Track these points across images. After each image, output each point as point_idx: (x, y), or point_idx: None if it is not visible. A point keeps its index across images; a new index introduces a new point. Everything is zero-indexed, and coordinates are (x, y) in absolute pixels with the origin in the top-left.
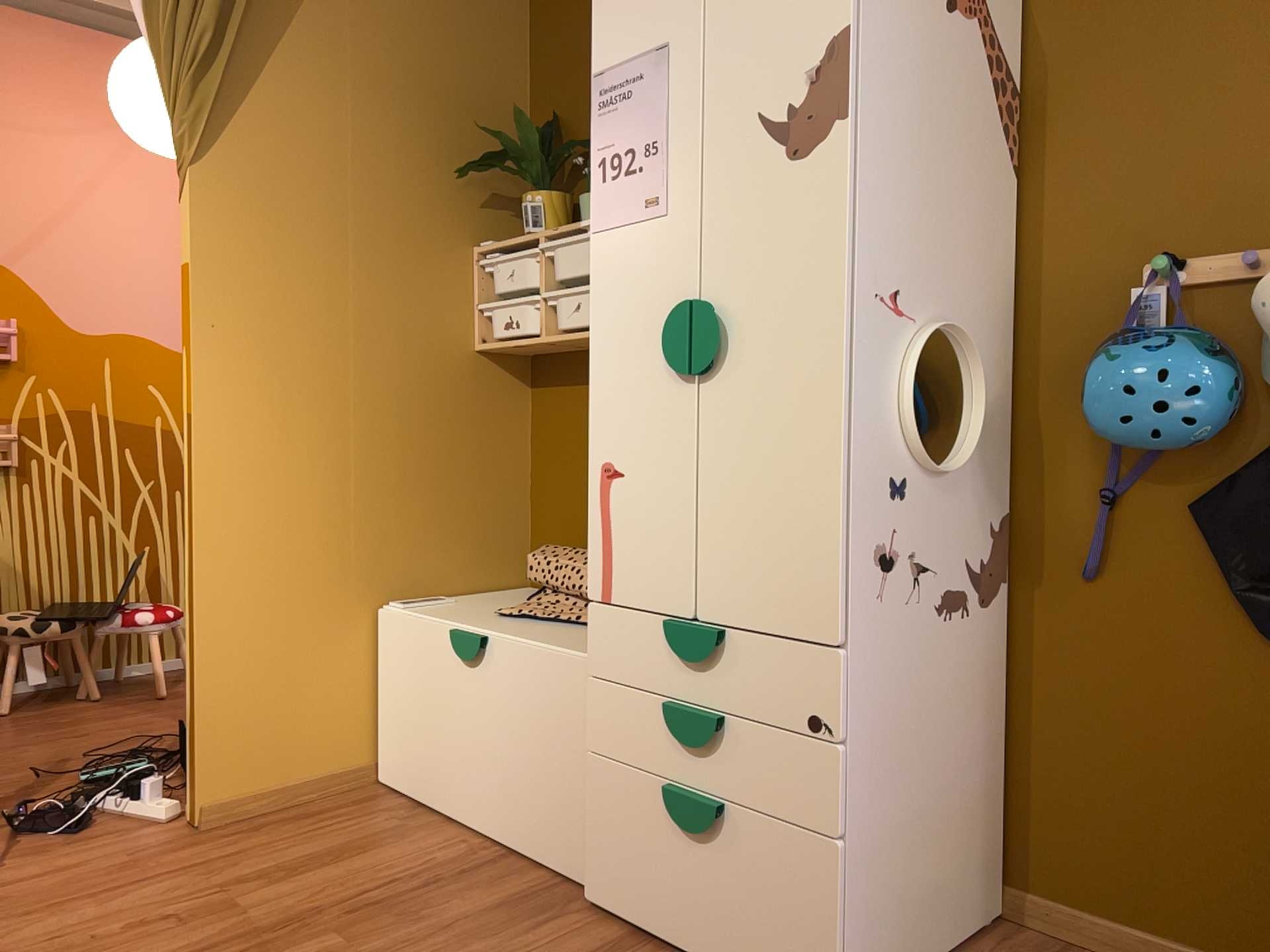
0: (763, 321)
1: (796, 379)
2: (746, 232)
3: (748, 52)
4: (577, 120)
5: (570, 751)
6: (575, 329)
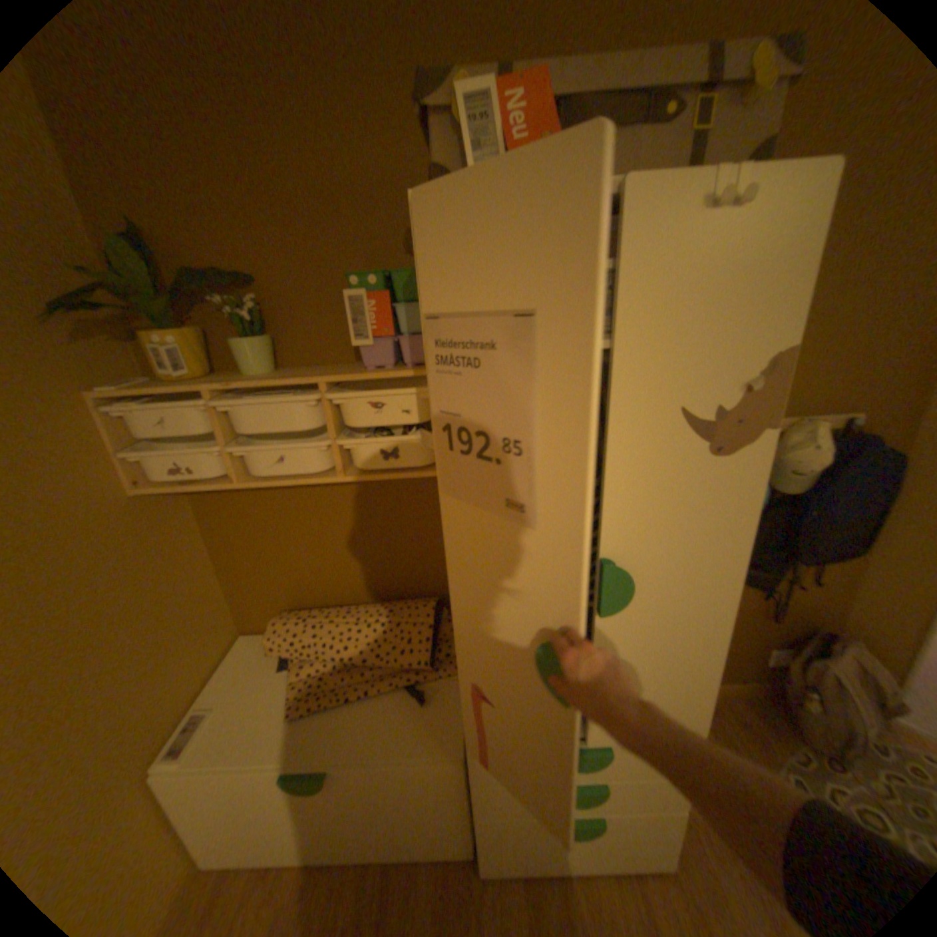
0: (666, 574)
1: (692, 611)
2: (655, 509)
3: (675, 341)
4: (171, 234)
5: (439, 809)
6: (282, 478)
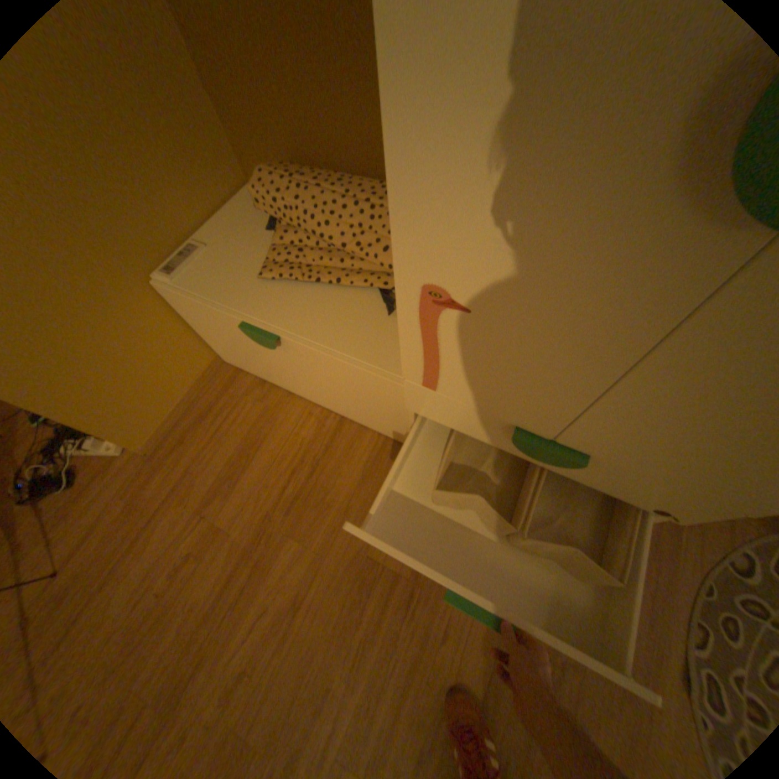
0: None
1: None
2: None
3: None
4: None
5: (383, 406)
6: None
